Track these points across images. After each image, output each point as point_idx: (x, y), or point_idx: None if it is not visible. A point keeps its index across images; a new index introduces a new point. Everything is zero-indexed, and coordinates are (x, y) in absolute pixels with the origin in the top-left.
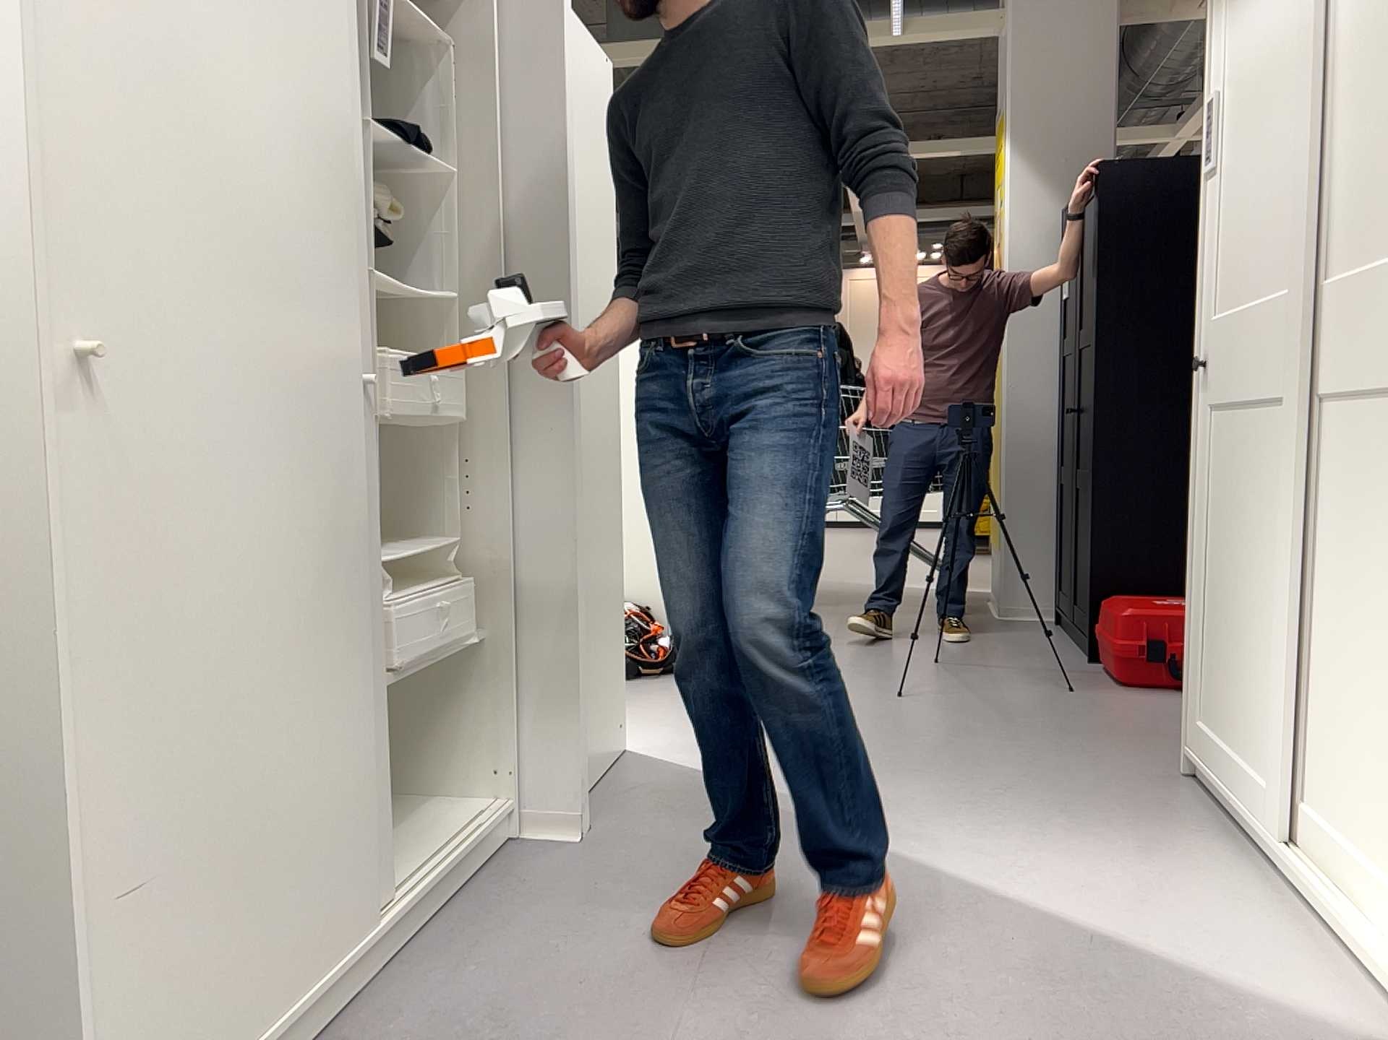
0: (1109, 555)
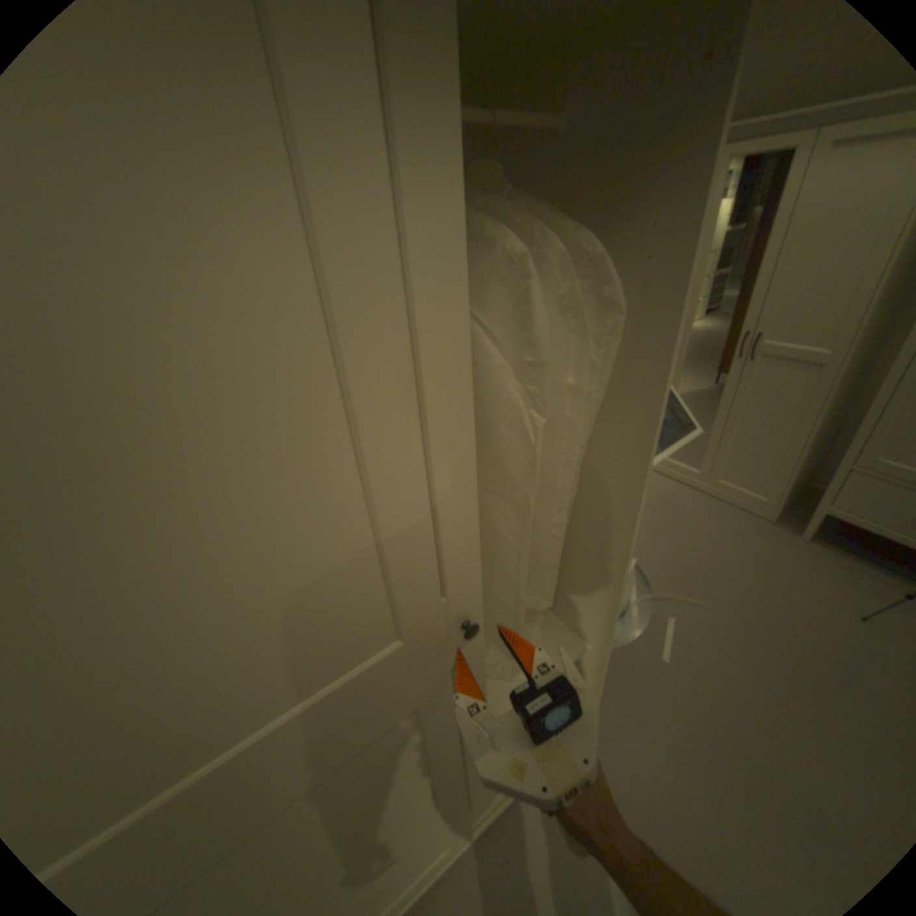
0: None
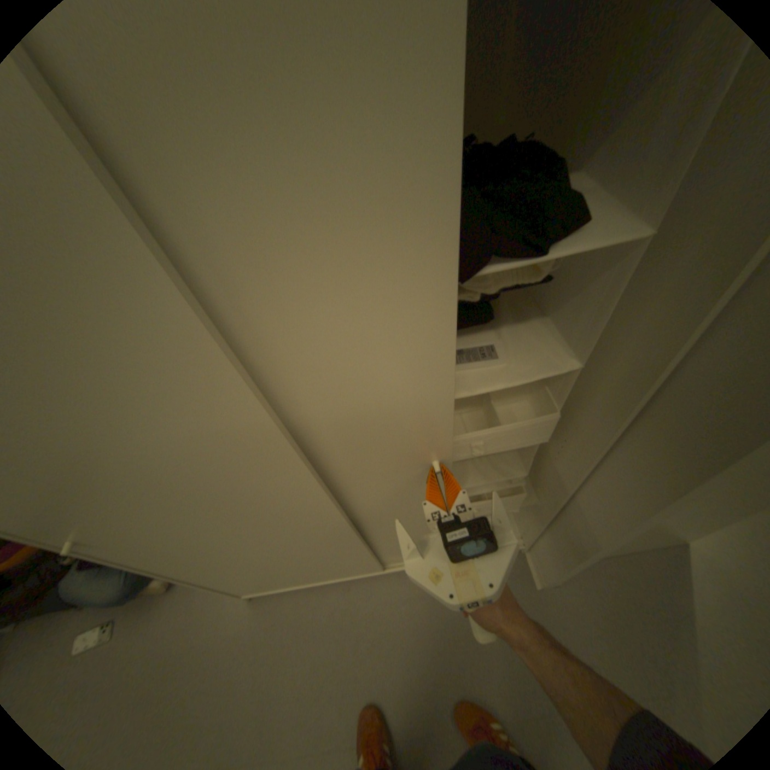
0: None
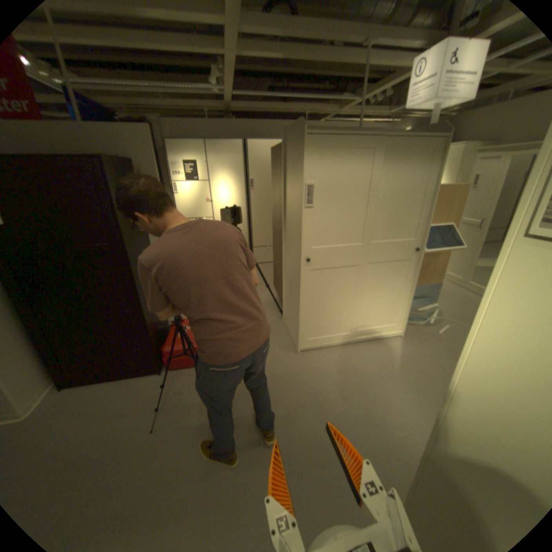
0: (153, 334)
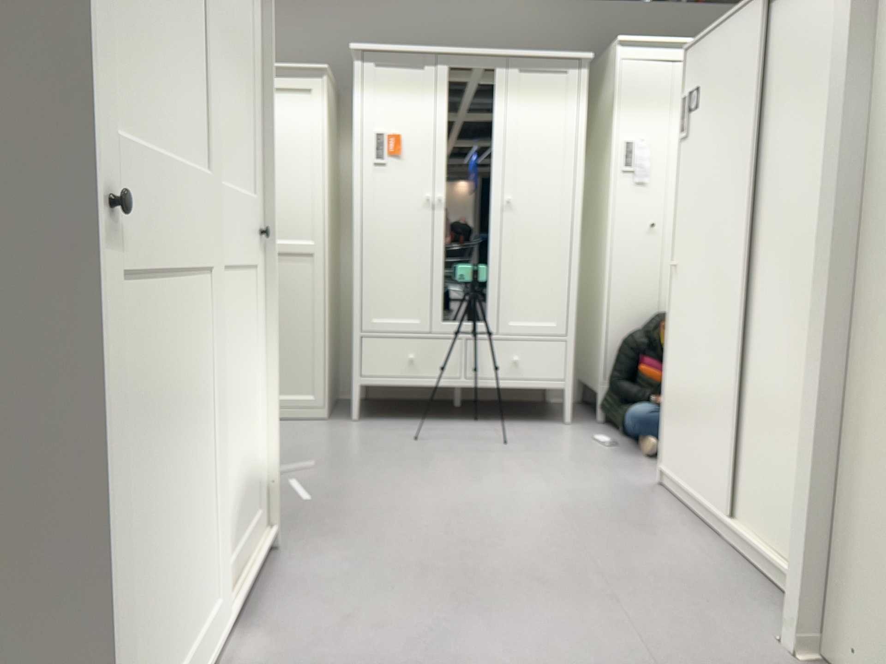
0: None
